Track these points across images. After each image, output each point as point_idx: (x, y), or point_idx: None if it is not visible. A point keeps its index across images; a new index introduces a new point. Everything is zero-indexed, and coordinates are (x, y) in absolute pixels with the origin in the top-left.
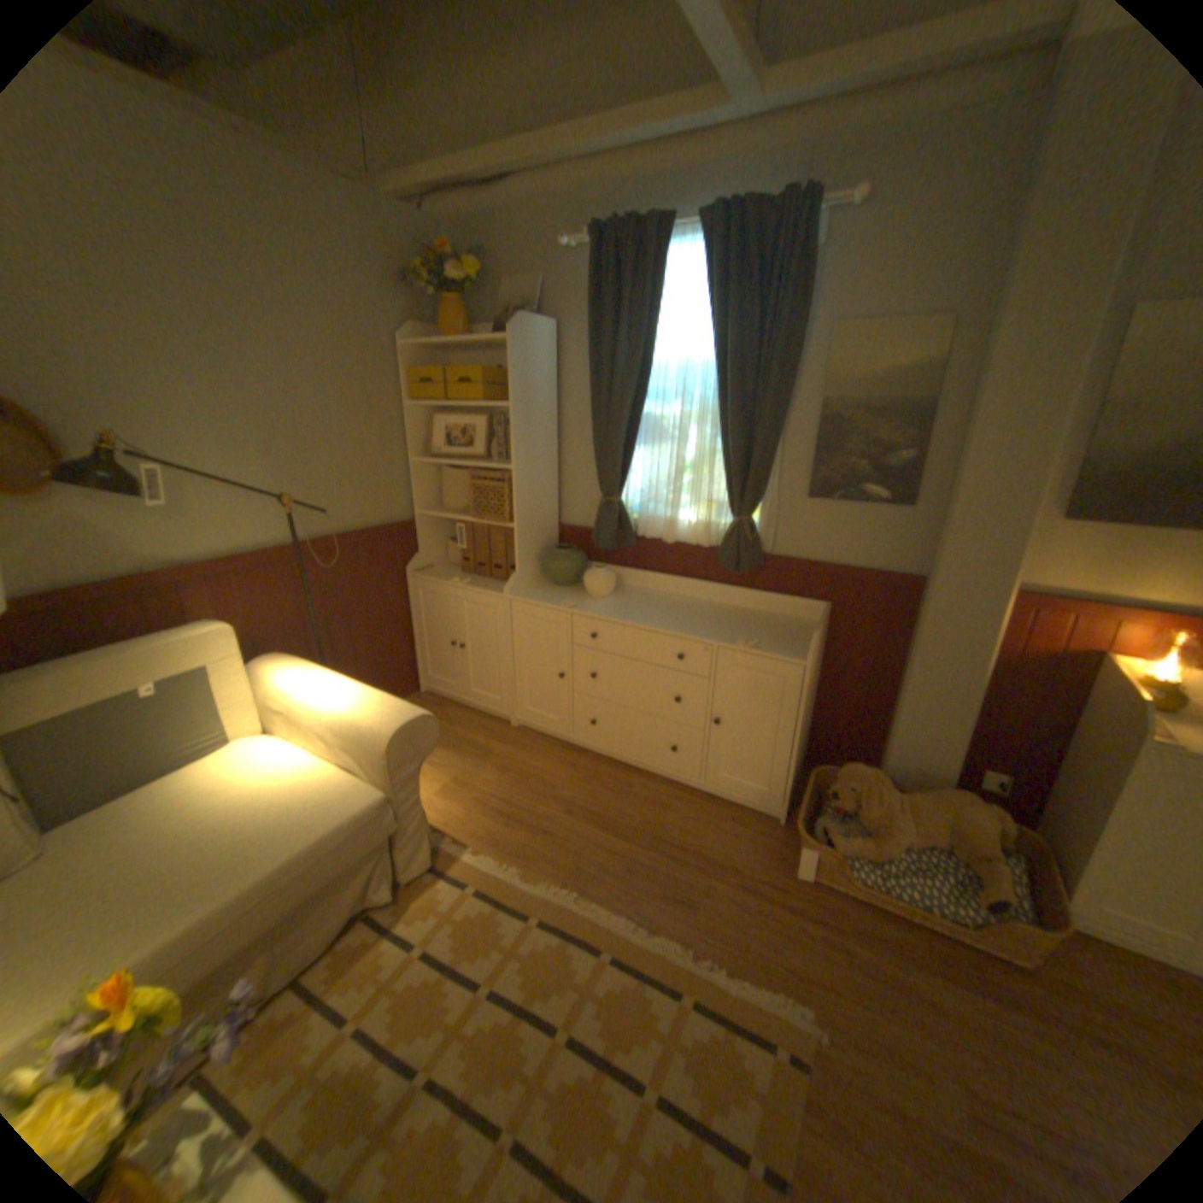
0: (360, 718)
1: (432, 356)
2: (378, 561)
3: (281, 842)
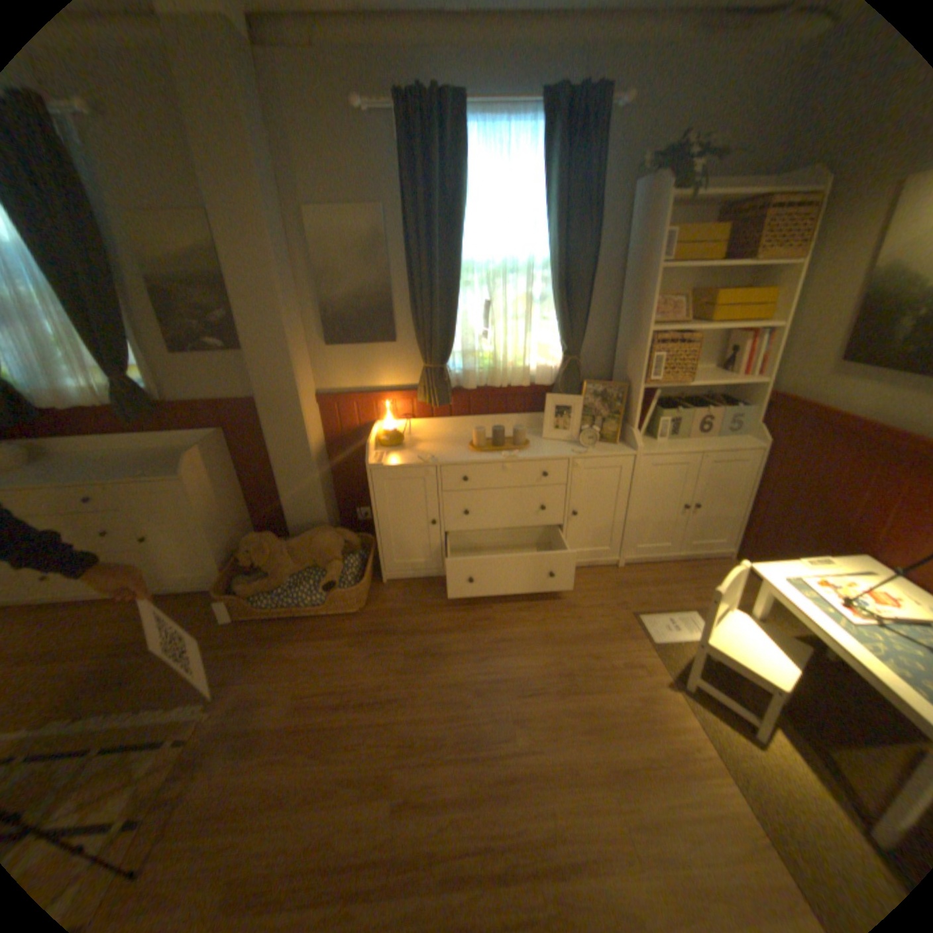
0: None
1: None
2: None
3: None
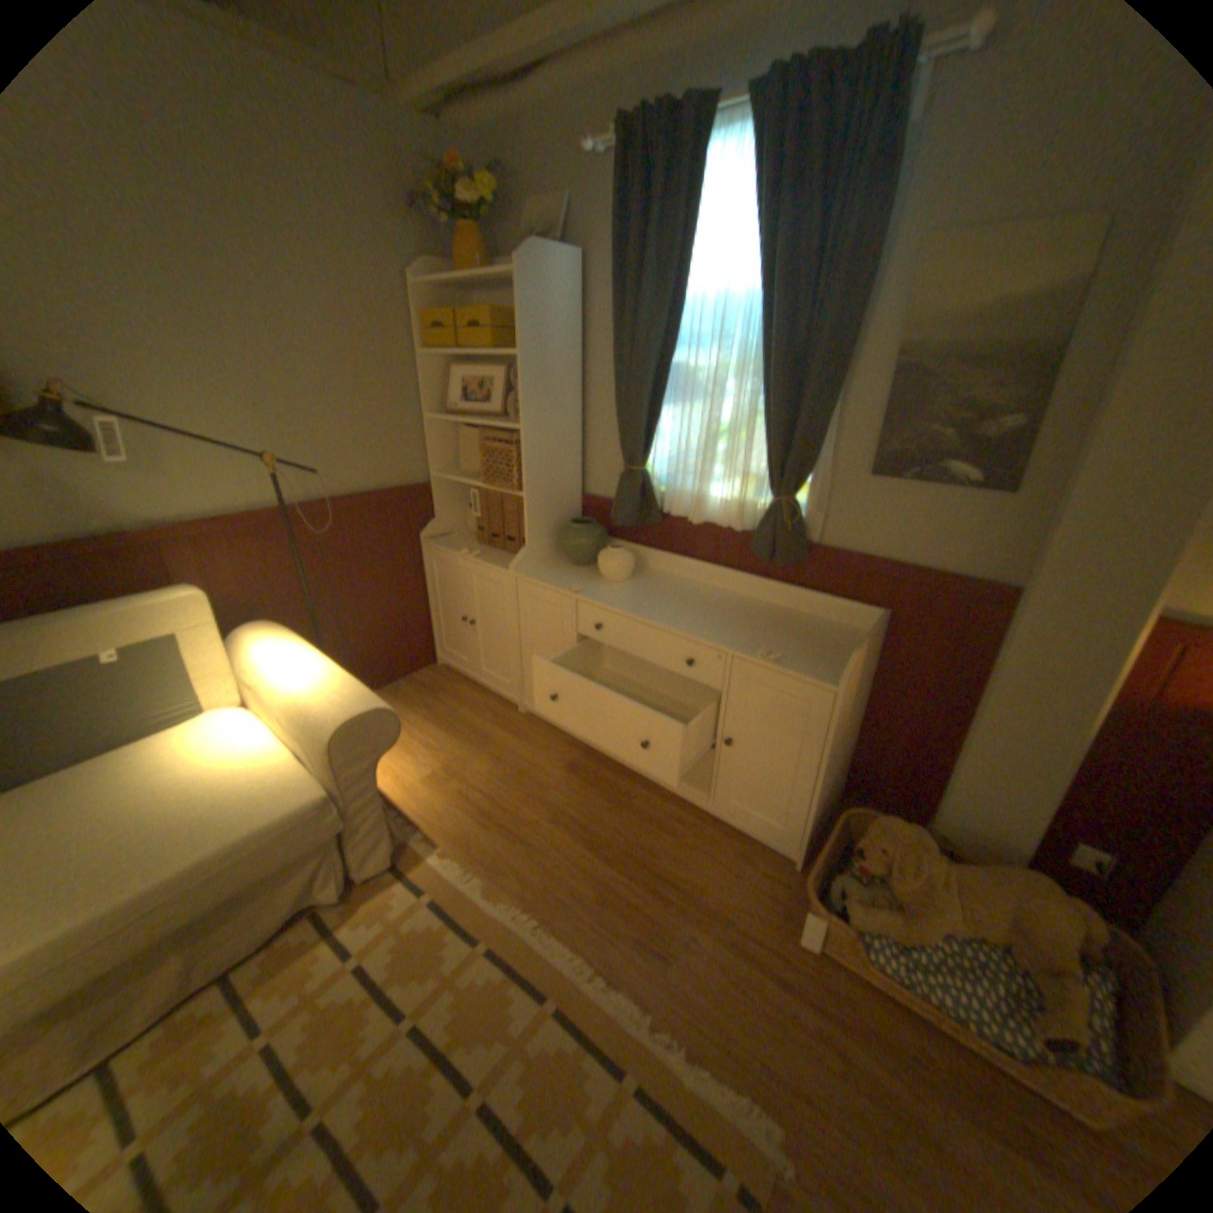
0: (312, 706)
1: (451, 297)
2: (389, 526)
3: (199, 839)
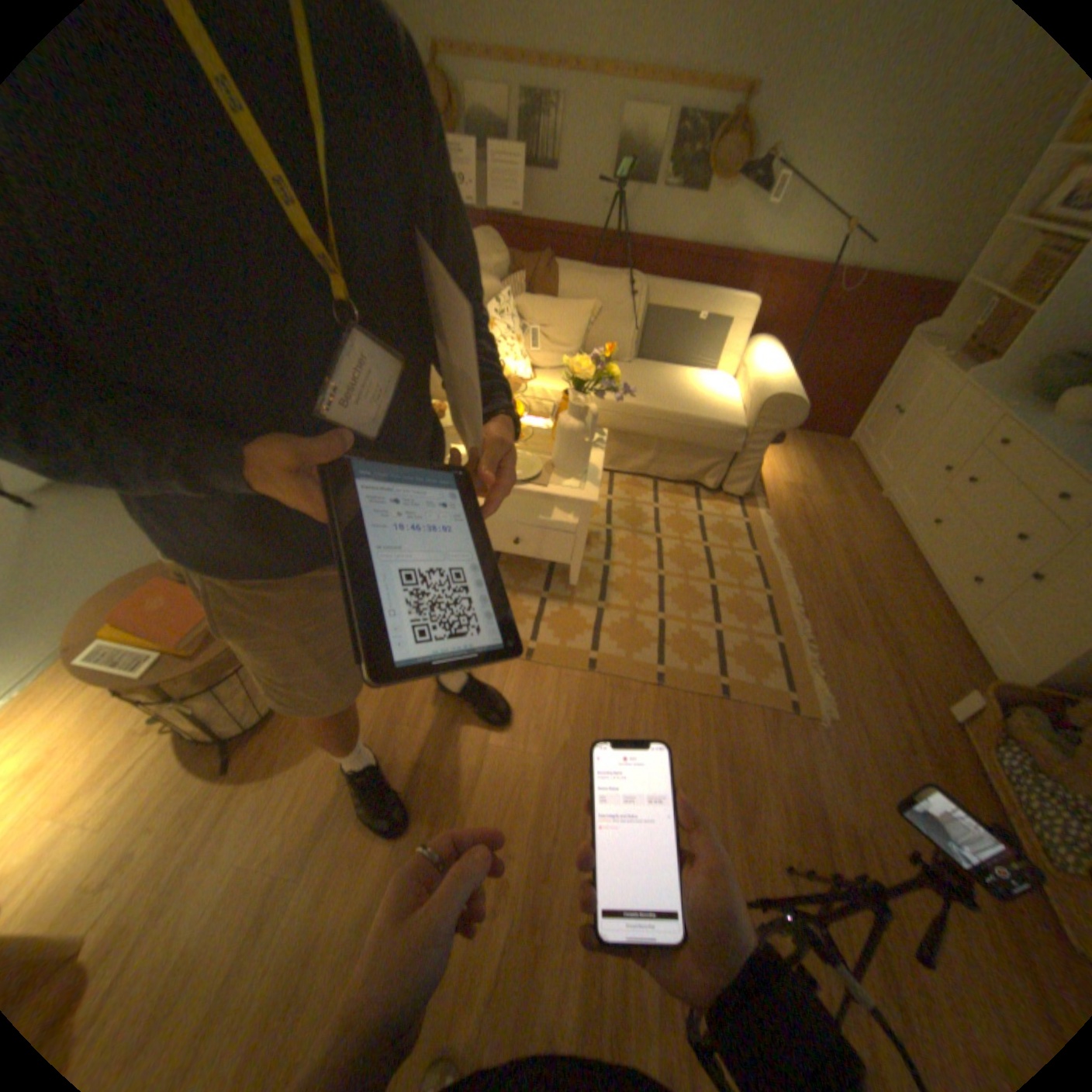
0: (770, 382)
1: None
2: (896, 311)
3: (690, 409)
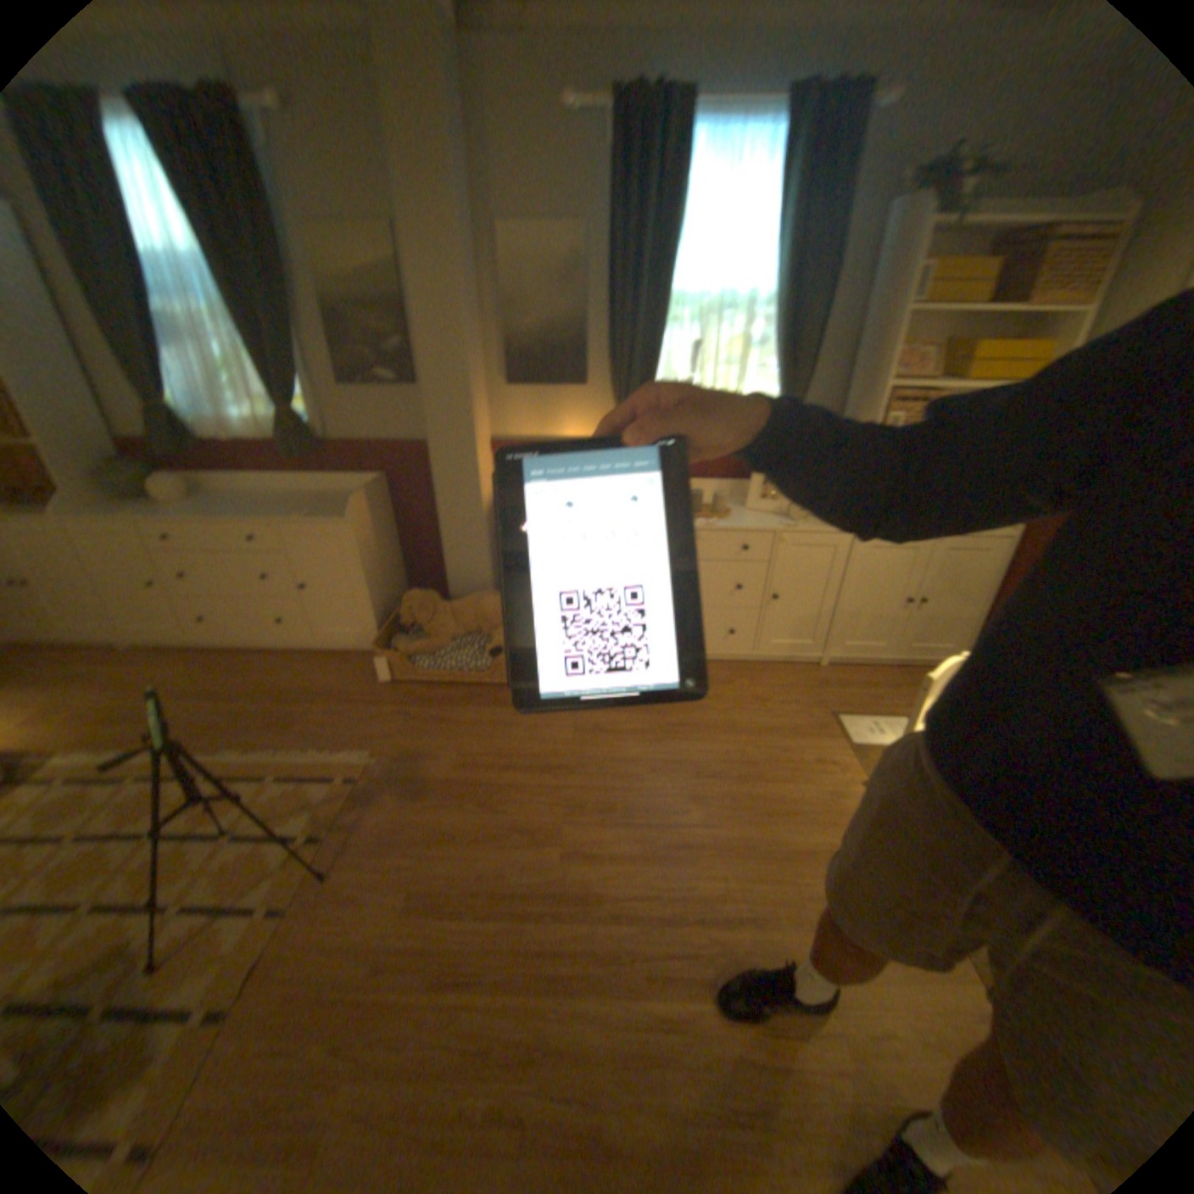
0: None
1: None
2: None
3: None
